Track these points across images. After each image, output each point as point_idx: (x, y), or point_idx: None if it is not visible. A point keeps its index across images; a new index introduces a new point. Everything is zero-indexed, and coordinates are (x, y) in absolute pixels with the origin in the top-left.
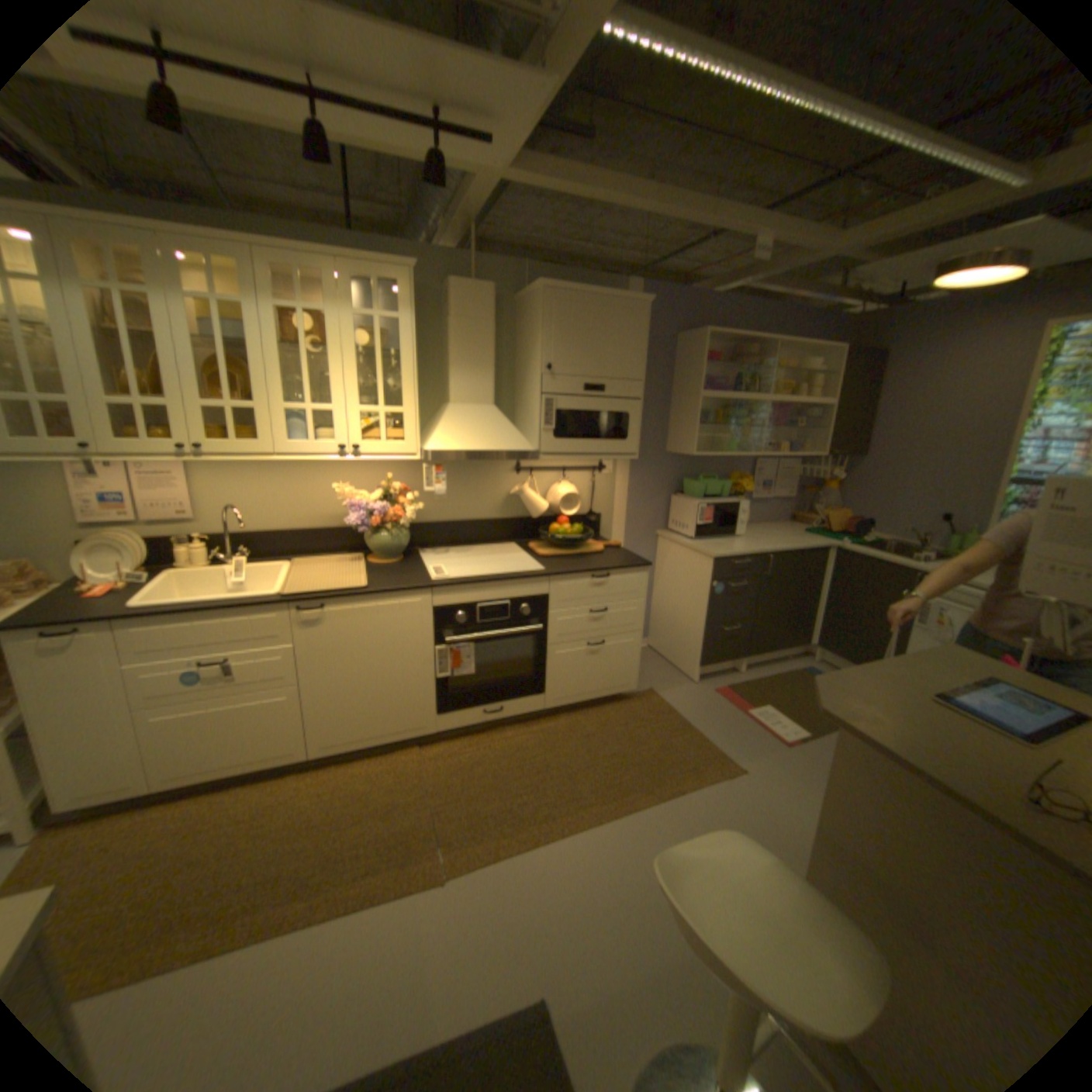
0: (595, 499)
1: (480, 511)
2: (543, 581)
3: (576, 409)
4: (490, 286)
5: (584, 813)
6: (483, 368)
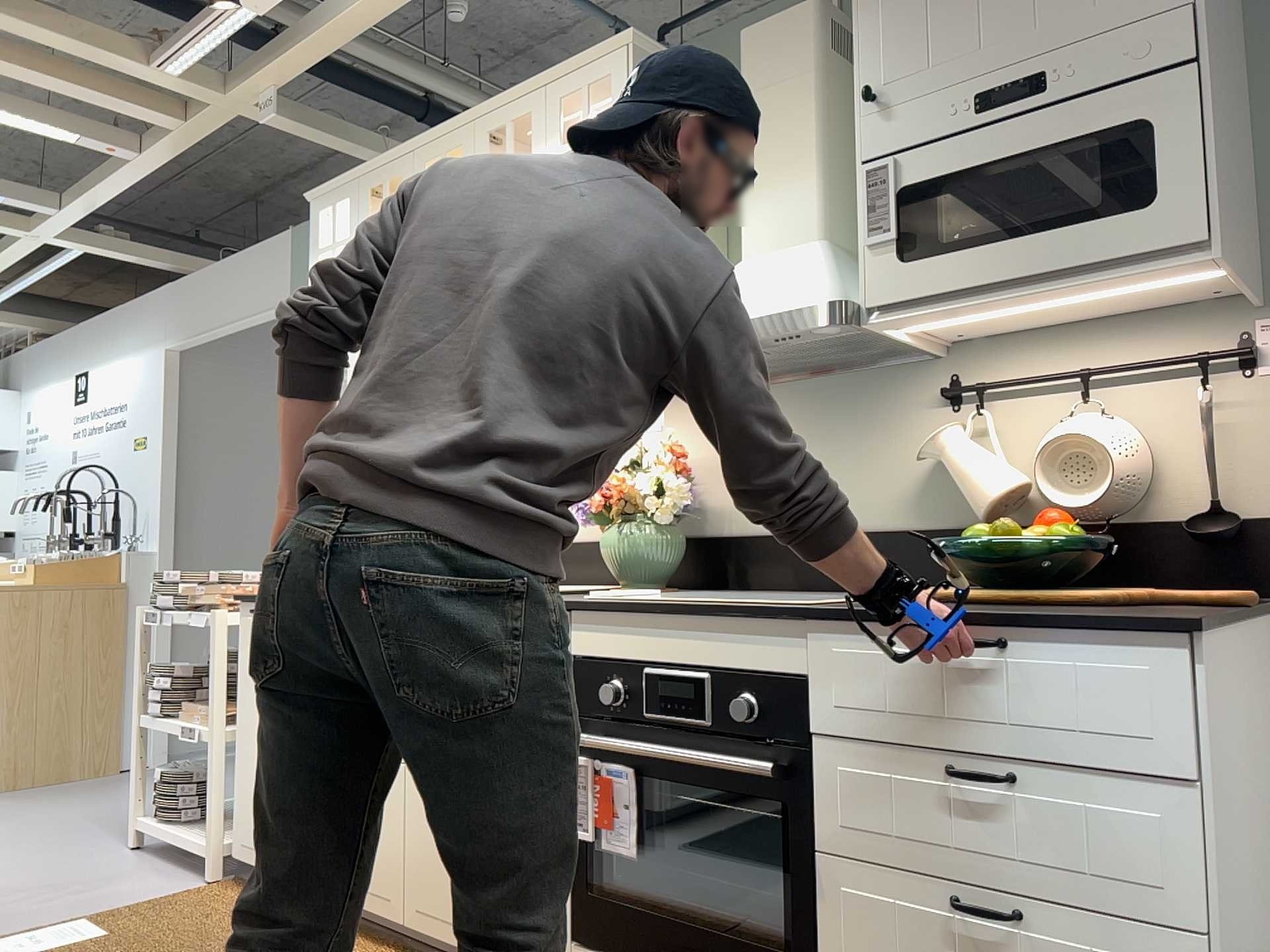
0: (1236, 463)
1: (863, 509)
2: (793, 631)
3: (956, 167)
4: (804, 10)
5: None
6: (795, 170)
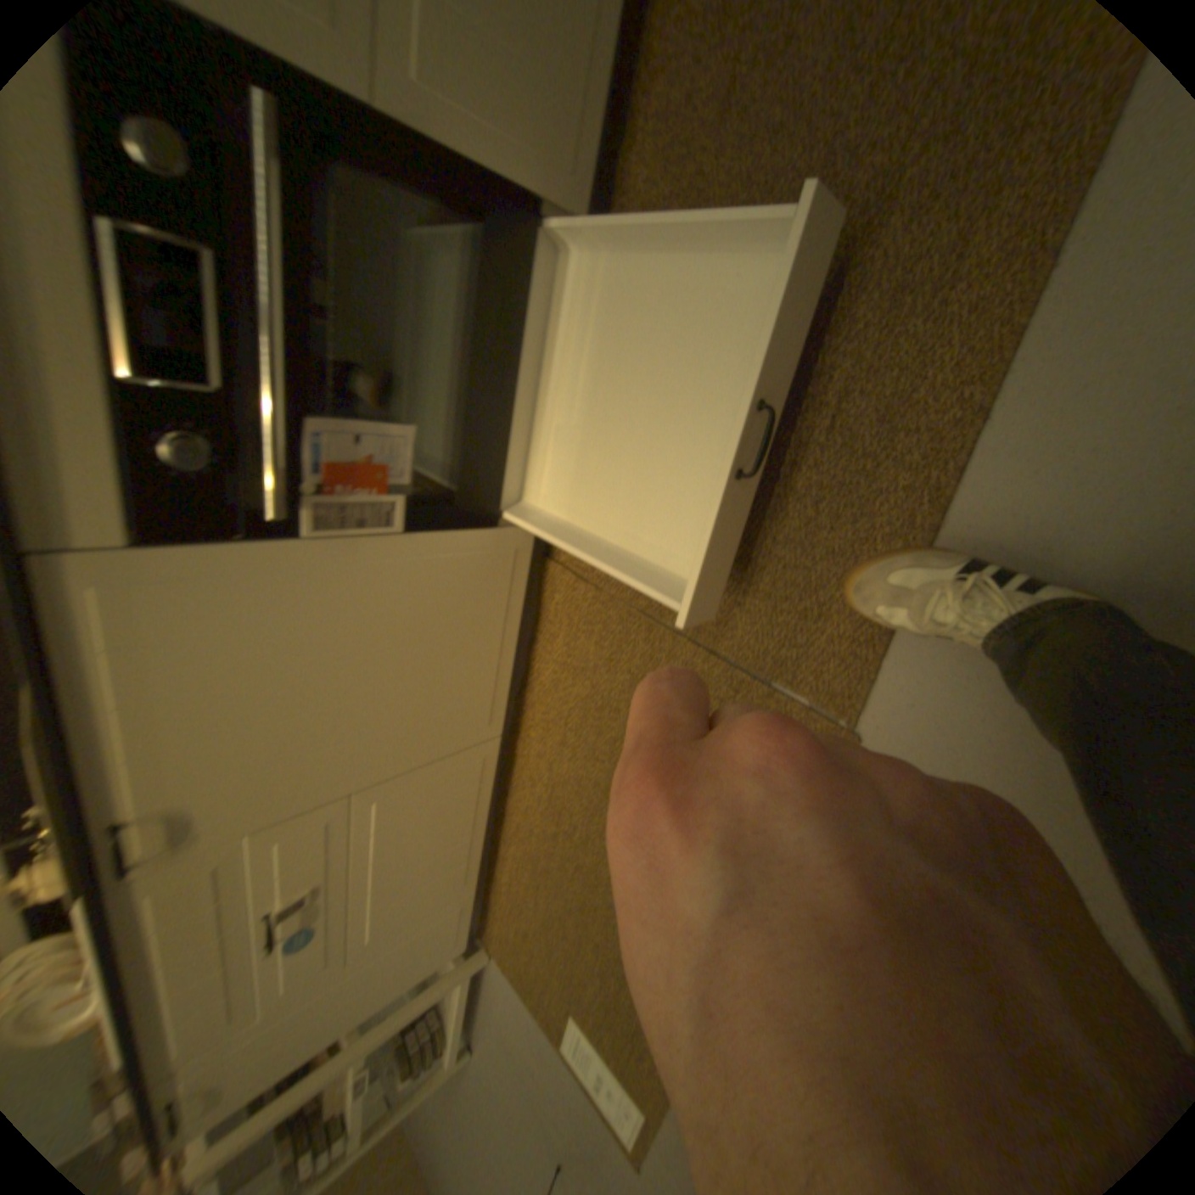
0: None
1: None
2: None
3: None
4: None
5: (966, 289)
6: None
